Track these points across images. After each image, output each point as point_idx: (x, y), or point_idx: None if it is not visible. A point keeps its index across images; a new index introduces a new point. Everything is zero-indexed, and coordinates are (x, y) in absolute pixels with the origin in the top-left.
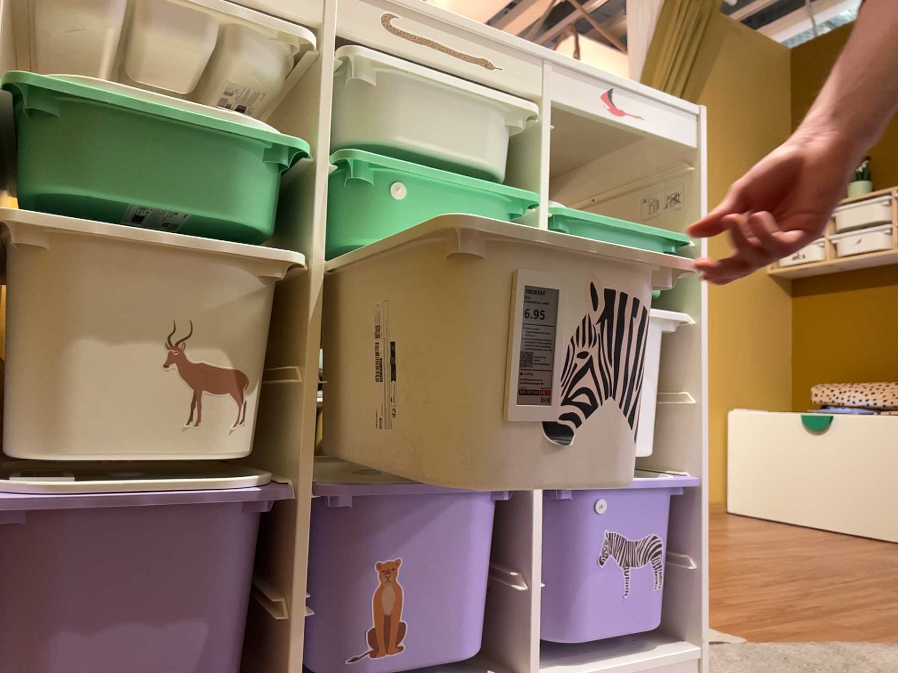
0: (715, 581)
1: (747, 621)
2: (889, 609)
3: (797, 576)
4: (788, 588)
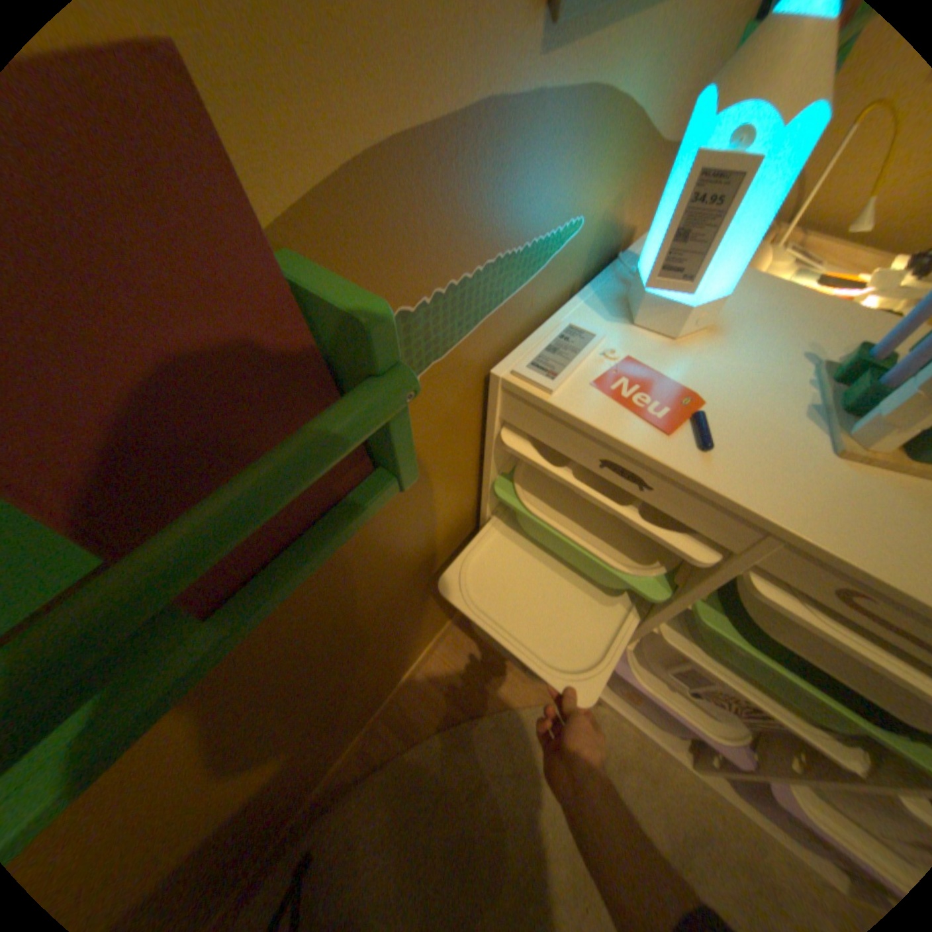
0: None
1: None
2: None
3: None
4: None
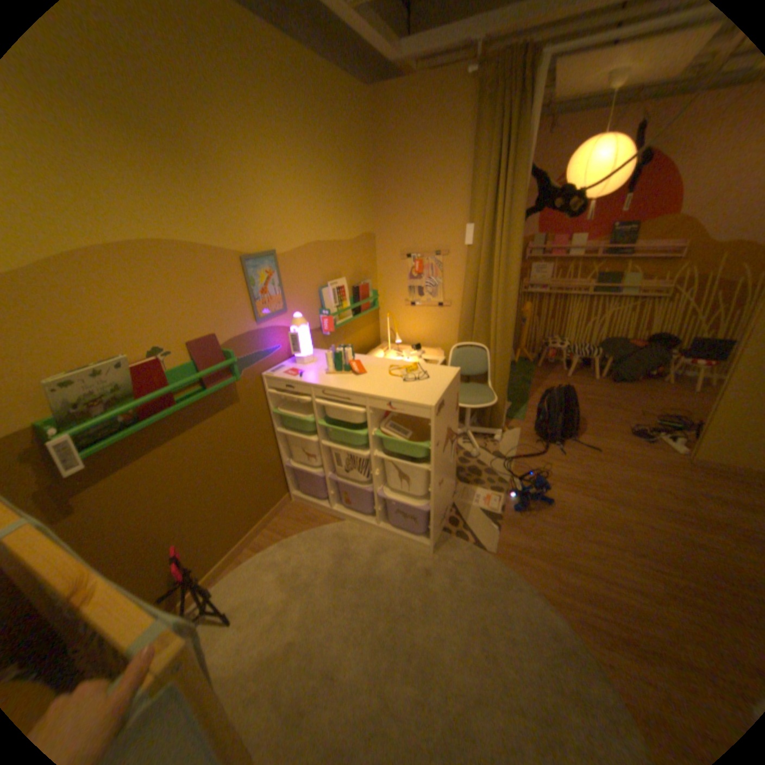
0: (569, 530)
1: (520, 553)
2: (619, 599)
3: (633, 556)
4: (598, 556)
